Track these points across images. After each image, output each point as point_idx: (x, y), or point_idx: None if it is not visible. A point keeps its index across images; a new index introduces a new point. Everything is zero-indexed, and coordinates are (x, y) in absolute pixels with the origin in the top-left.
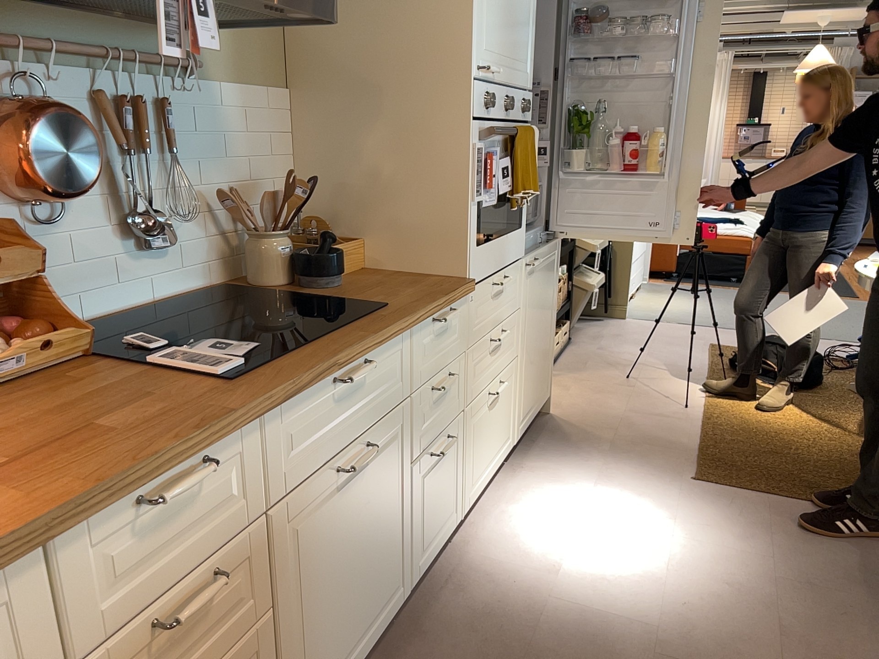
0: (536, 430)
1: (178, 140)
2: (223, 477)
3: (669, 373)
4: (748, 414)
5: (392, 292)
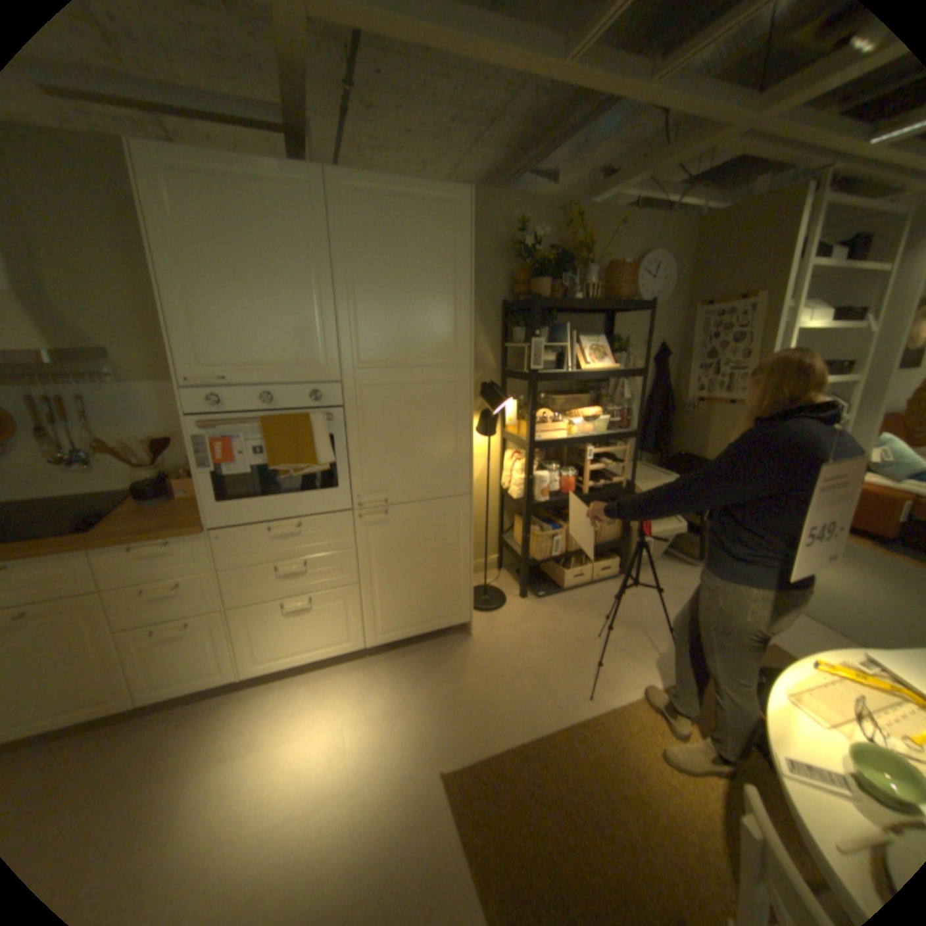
0: (433, 646)
1: (96, 415)
2: None
3: (651, 656)
4: (643, 756)
5: (133, 523)
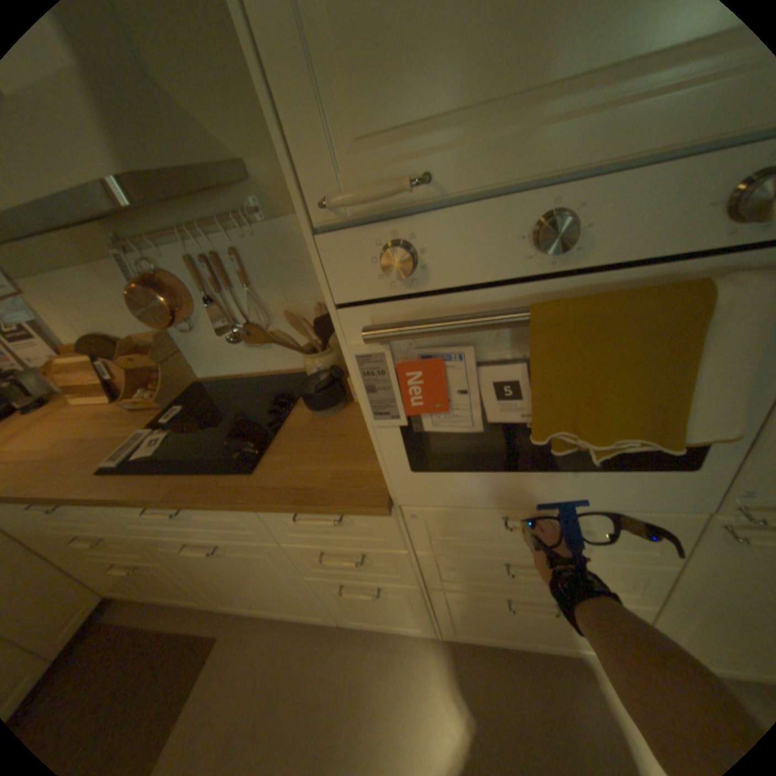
0: None
1: (256, 273)
2: (80, 514)
3: None
4: None
5: (301, 459)
